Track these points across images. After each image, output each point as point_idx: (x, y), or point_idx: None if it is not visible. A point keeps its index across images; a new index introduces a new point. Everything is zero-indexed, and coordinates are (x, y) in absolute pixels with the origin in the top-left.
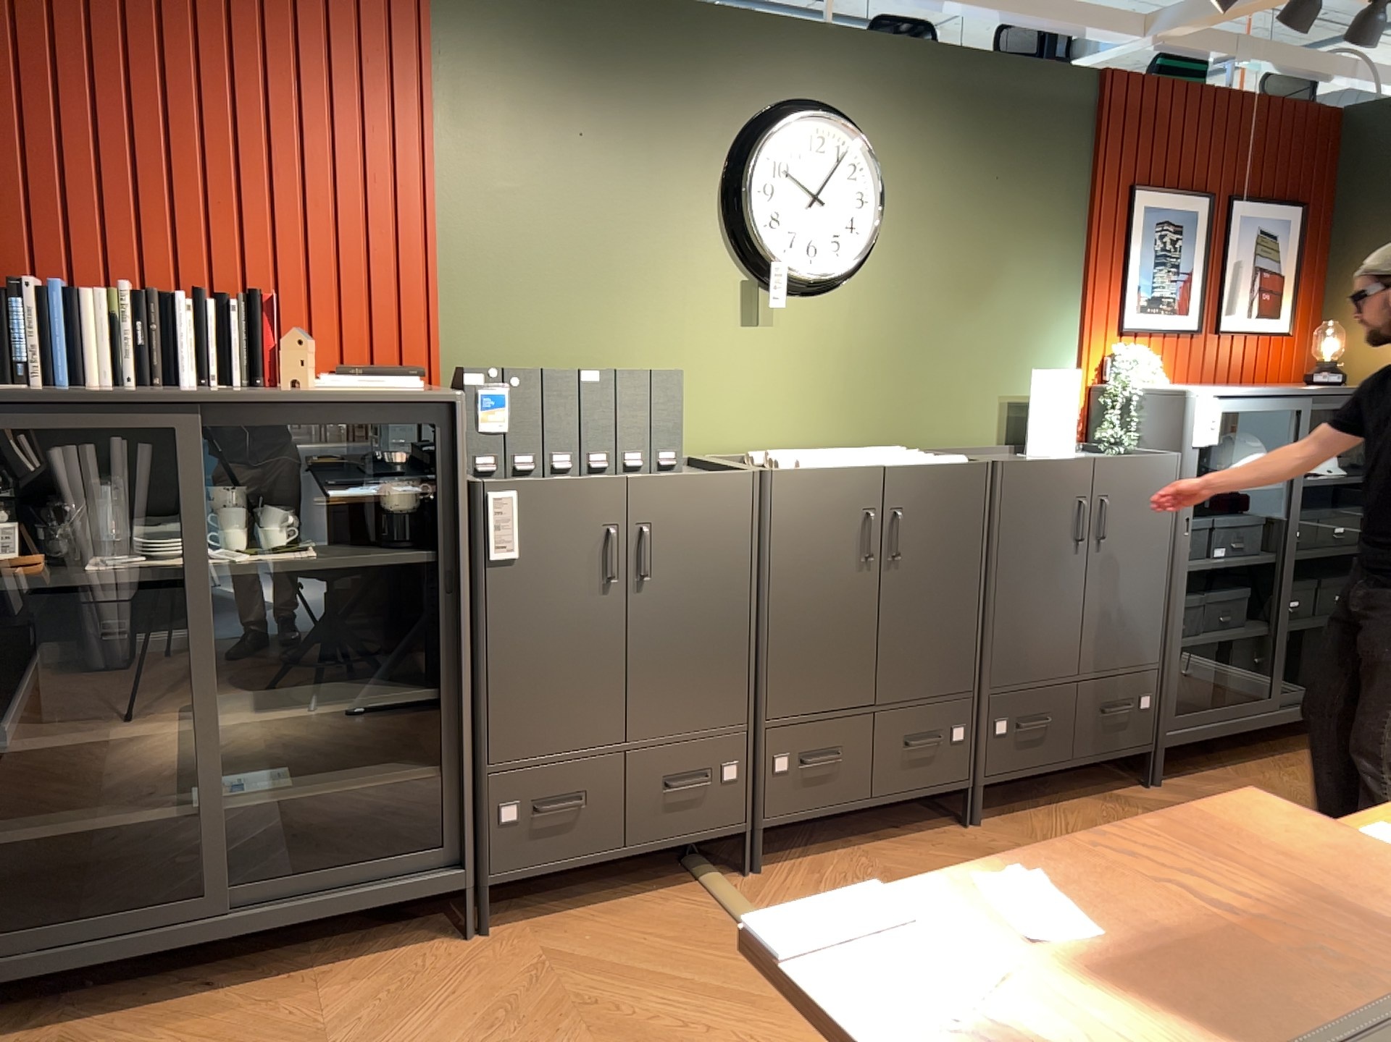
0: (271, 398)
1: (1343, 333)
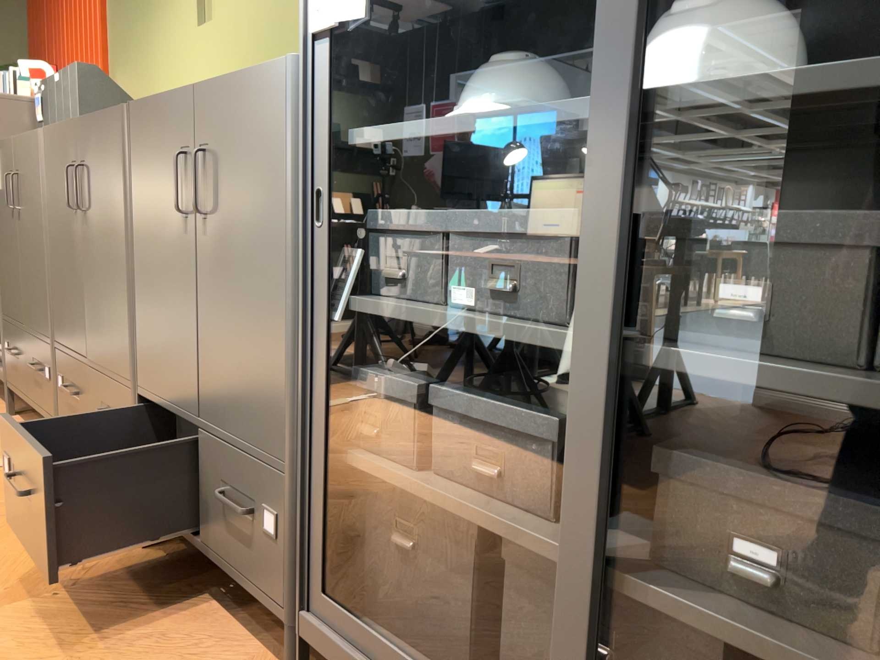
0: None
1: None
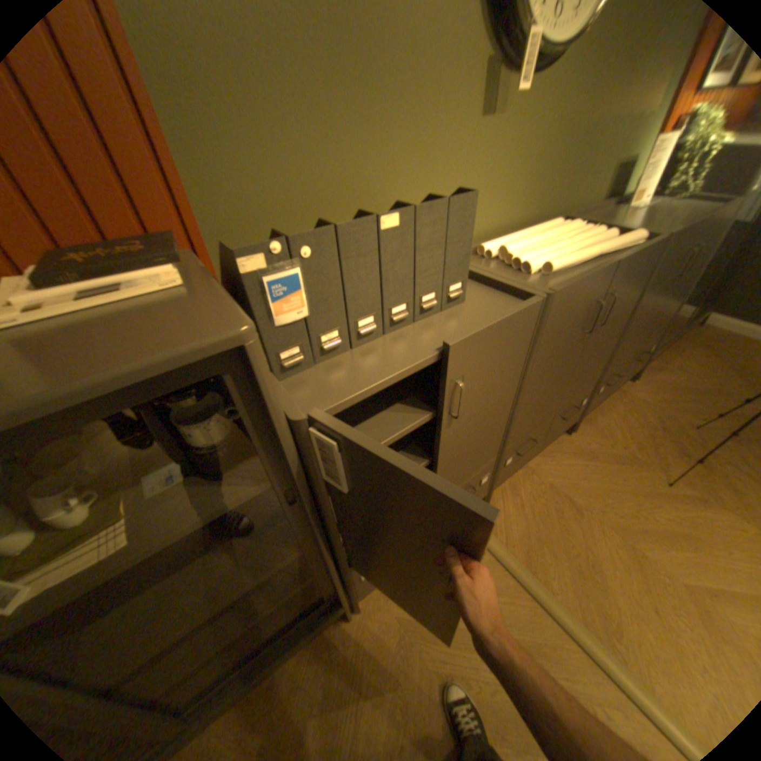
0: None
1: None
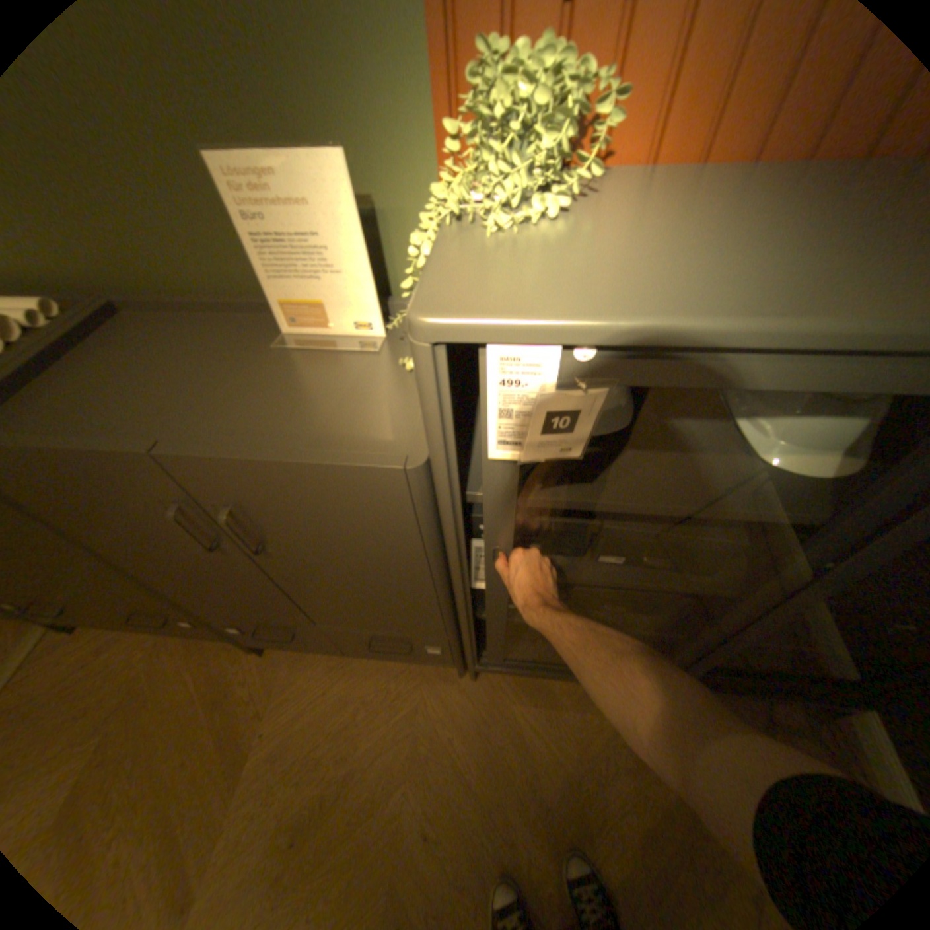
0: None
1: None
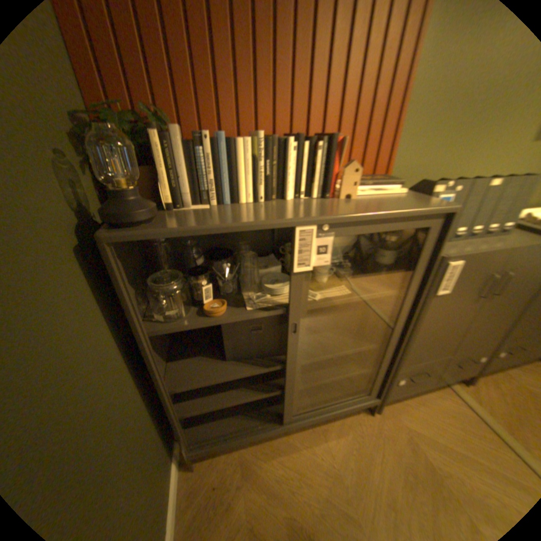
0: (361, 218)
1: None
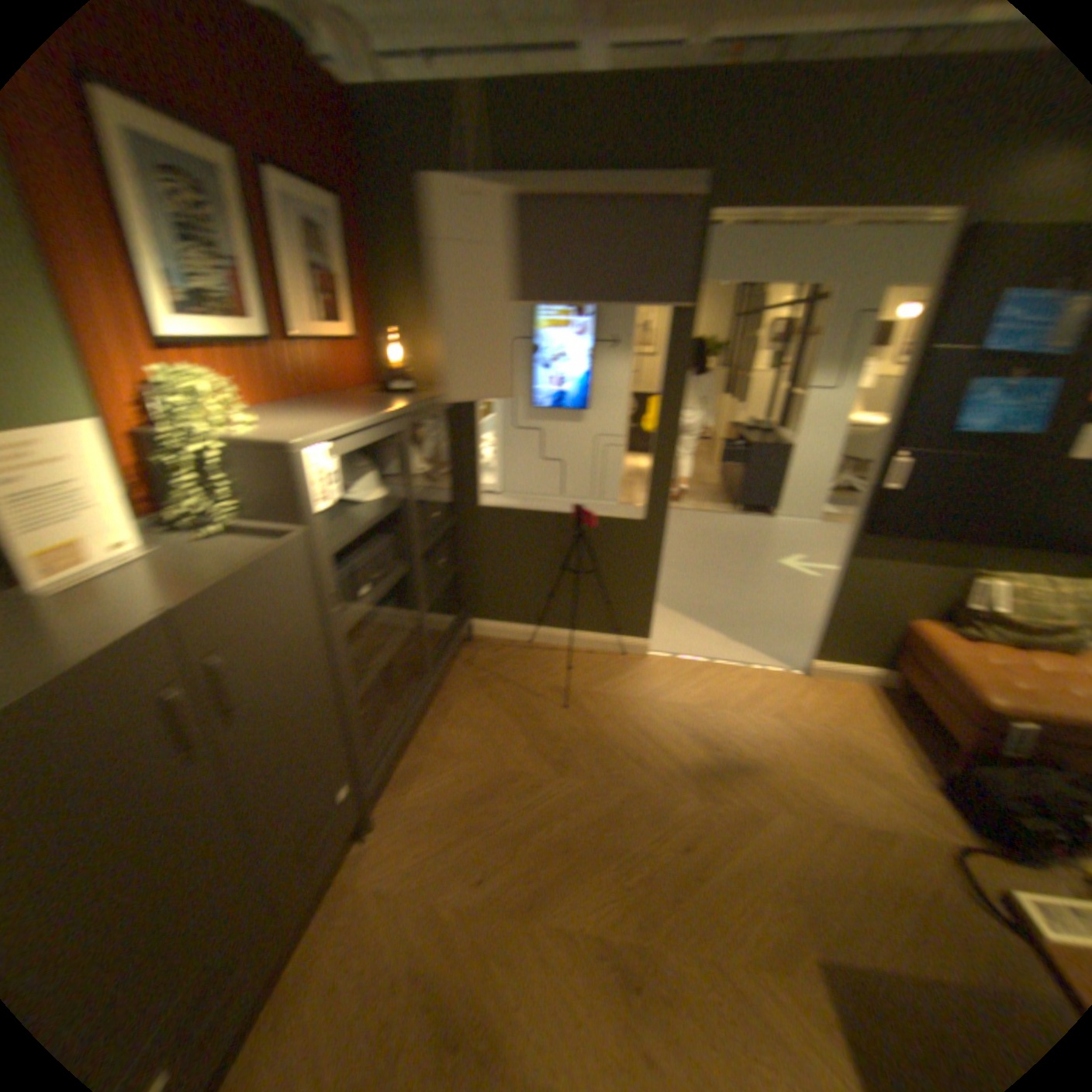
0: None
1: (399, 336)
